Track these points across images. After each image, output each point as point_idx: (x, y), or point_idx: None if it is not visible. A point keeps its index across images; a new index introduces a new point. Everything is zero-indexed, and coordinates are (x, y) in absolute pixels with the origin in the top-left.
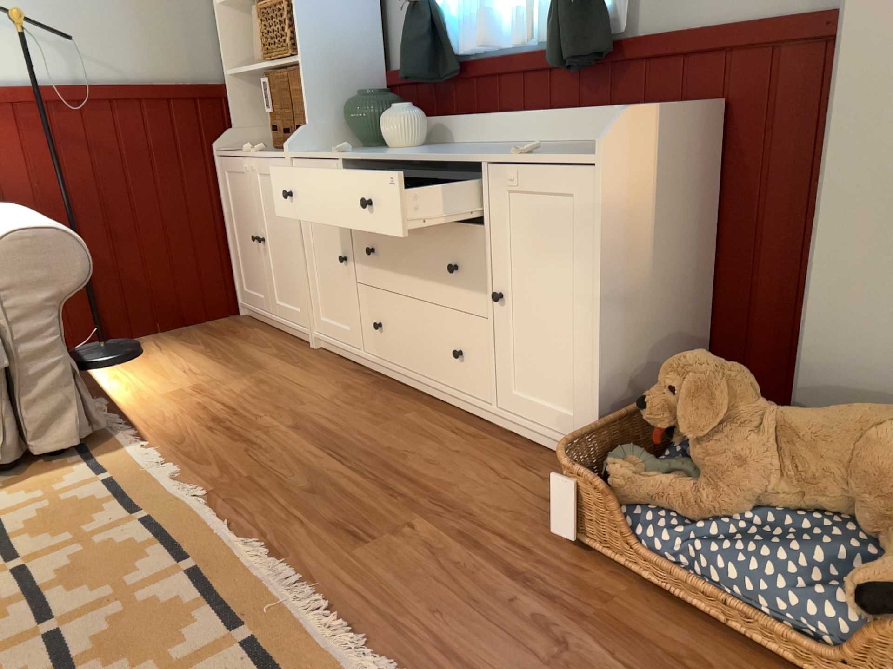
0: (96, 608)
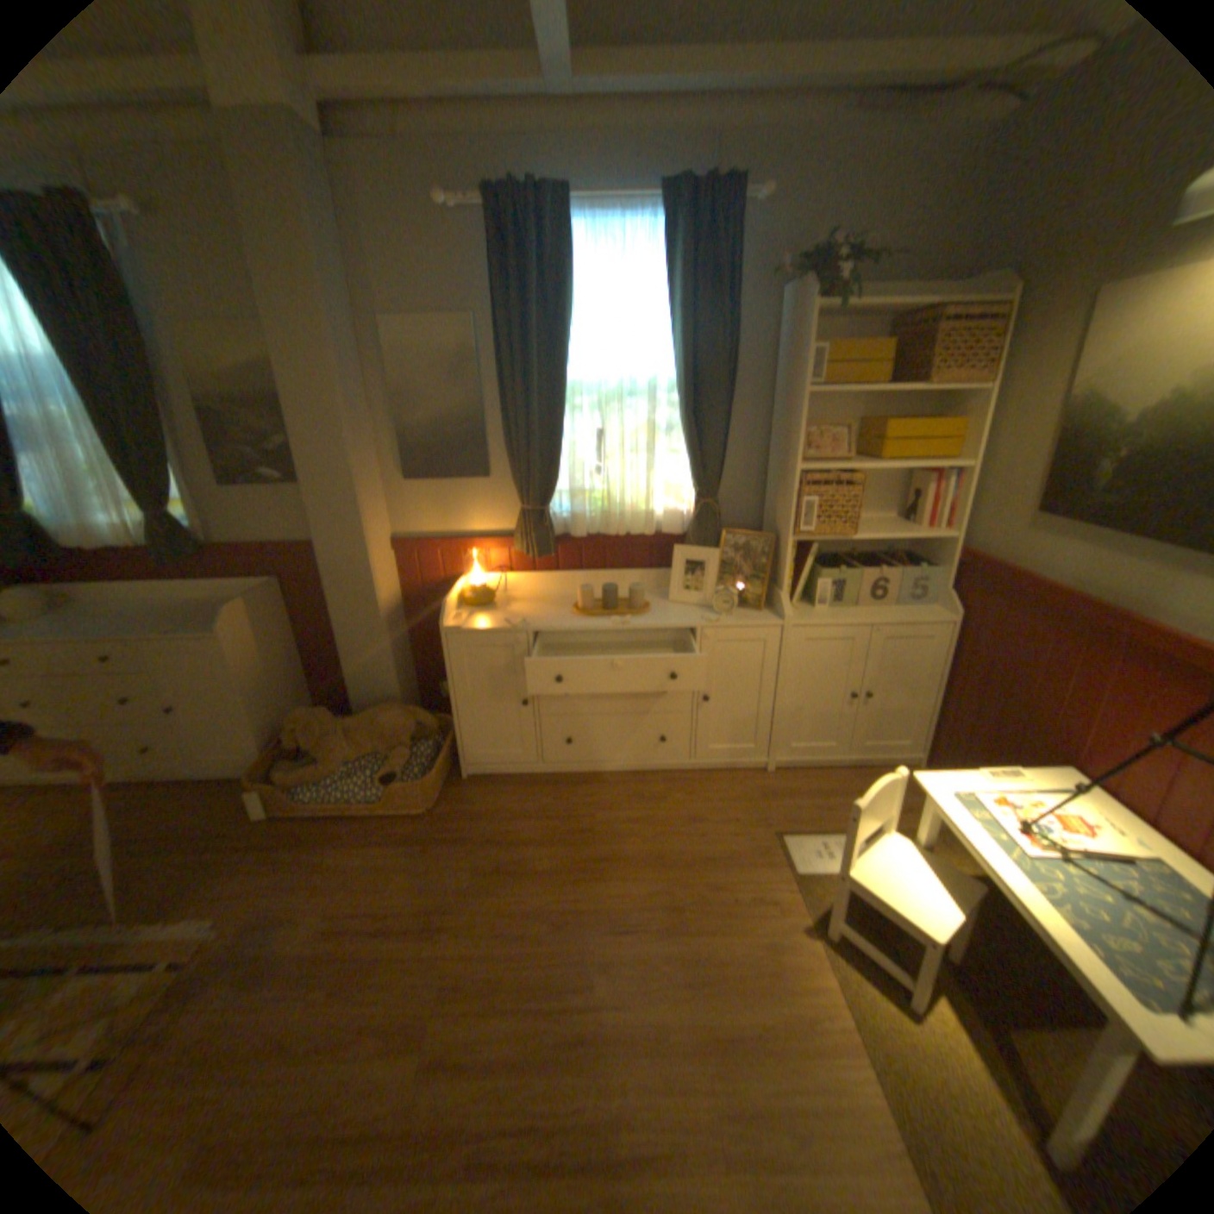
0: None
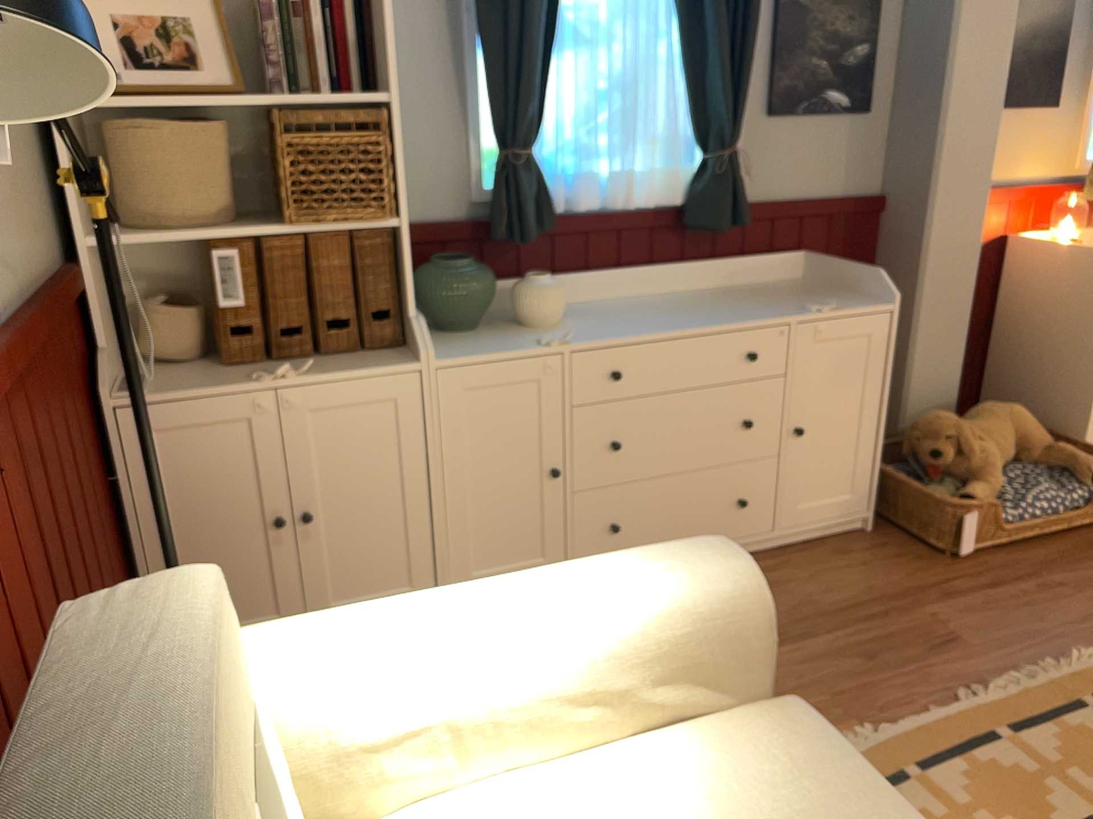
0: (1081, 790)
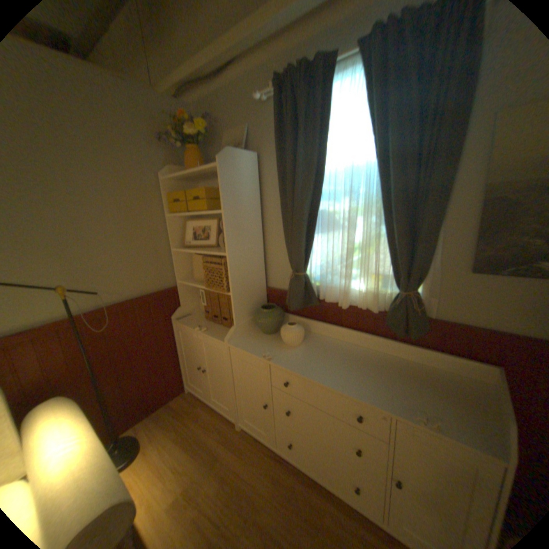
0: None
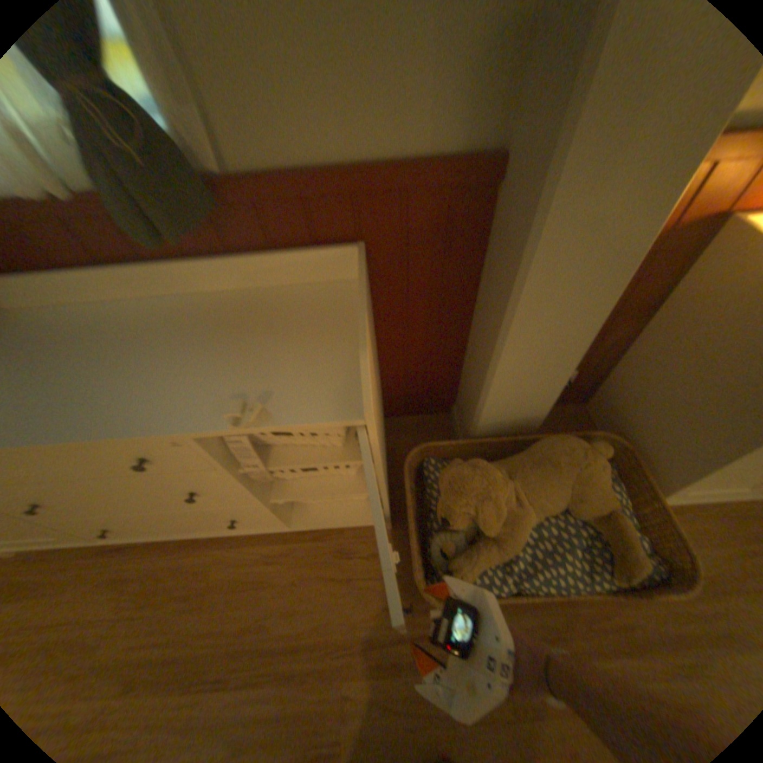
0: None
